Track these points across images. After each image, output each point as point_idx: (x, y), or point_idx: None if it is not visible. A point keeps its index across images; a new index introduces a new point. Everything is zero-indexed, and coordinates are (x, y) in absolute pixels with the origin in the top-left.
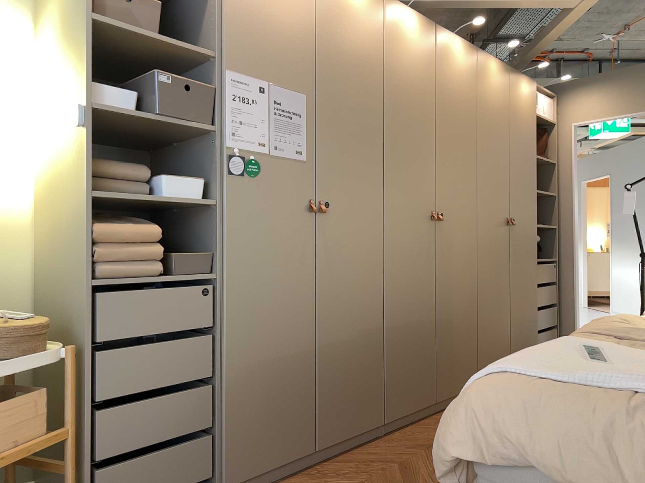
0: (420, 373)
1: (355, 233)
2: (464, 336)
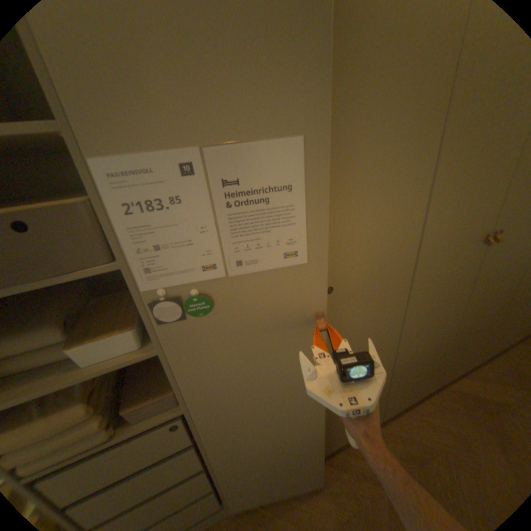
0: (426, 380)
1: (369, 304)
2: (483, 335)
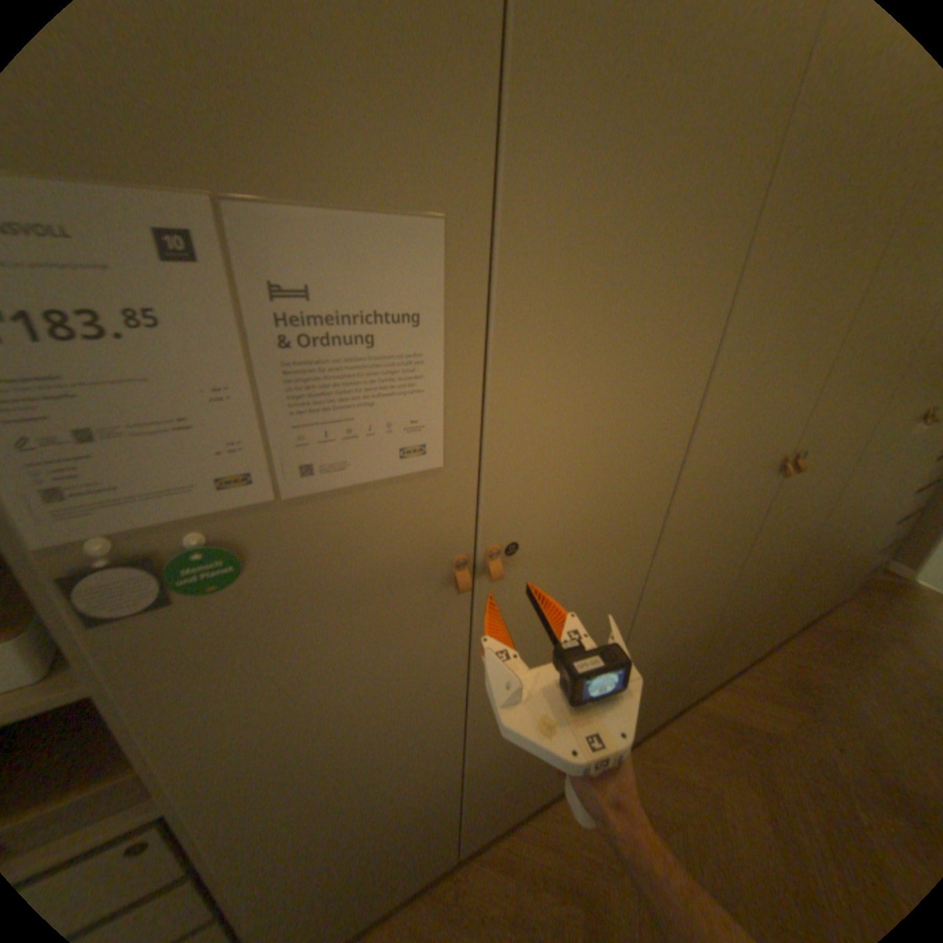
0: (663, 700)
1: (584, 574)
2: (757, 622)
